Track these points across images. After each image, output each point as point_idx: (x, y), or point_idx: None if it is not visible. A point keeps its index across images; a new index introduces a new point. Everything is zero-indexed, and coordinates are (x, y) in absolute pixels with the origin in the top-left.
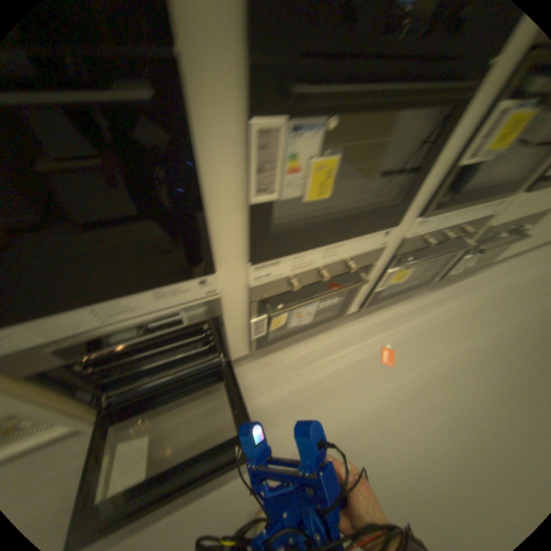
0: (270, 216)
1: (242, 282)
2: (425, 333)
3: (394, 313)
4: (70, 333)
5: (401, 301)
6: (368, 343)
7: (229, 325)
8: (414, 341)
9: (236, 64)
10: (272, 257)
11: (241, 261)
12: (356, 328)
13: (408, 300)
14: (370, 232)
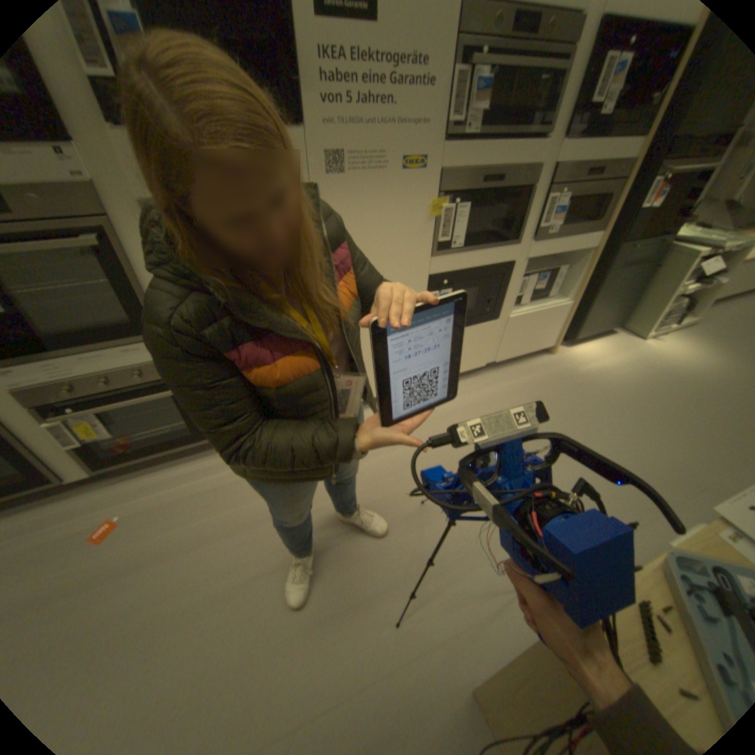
0: None
1: None
2: (181, 501)
3: (163, 478)
4: None
5: (188, 461)
6: (94, 516)
7: None
8: (157, 512)
9: None
10: None
11: None
12: (95, 498)
13: (197, 461)
14: None
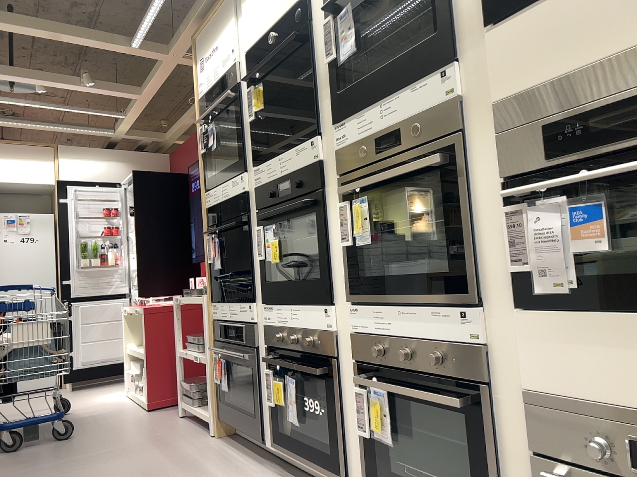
0: (266, 272)
1: (263, 323)
2: None
3: None
4: (223, 320)
5: None
6: None
7: (260, 372)
8: None
9: (256, 214)
10: (268, 303)
11: (262, 303)
12: None
13: None
14: (313, 305)
